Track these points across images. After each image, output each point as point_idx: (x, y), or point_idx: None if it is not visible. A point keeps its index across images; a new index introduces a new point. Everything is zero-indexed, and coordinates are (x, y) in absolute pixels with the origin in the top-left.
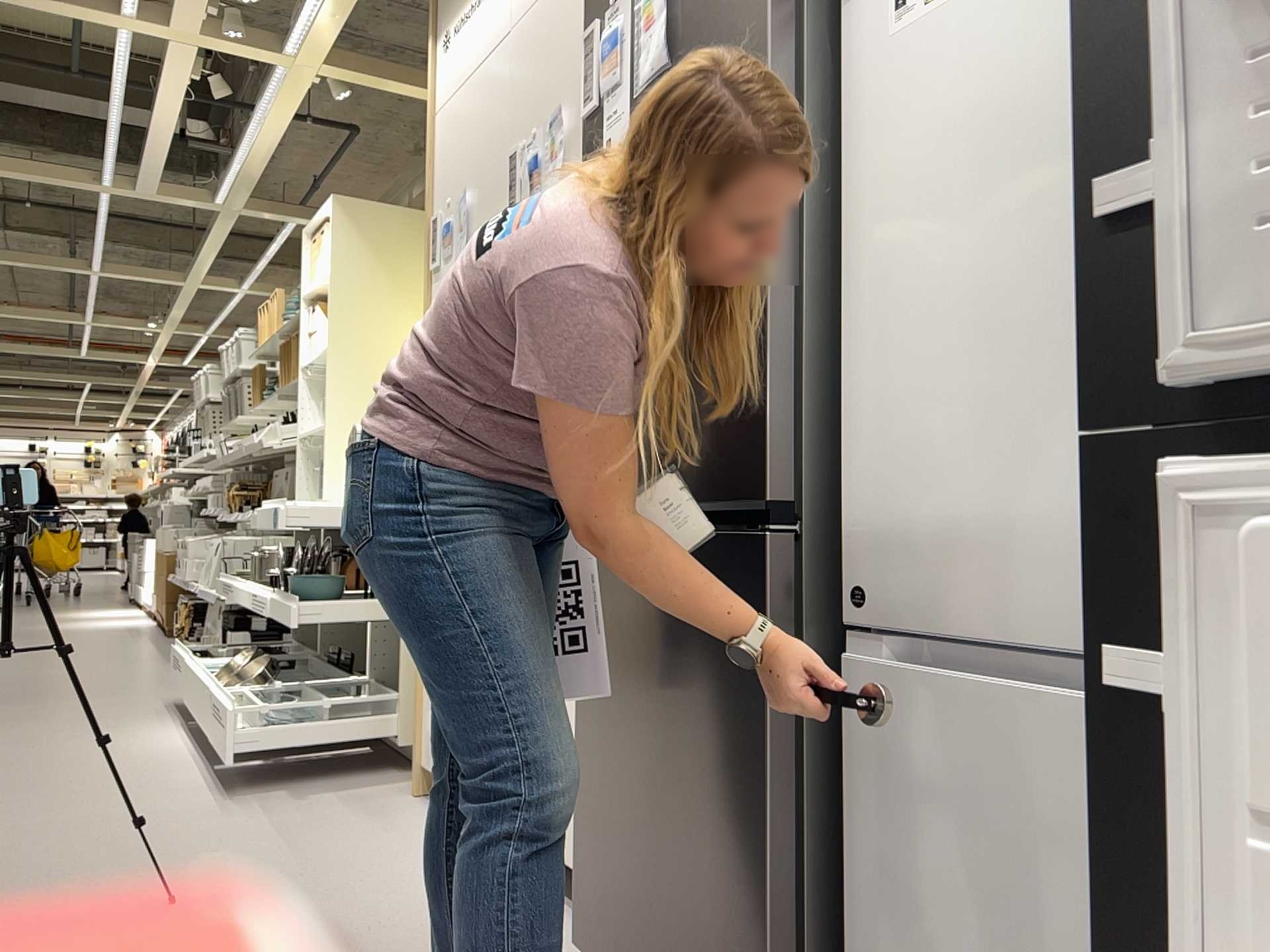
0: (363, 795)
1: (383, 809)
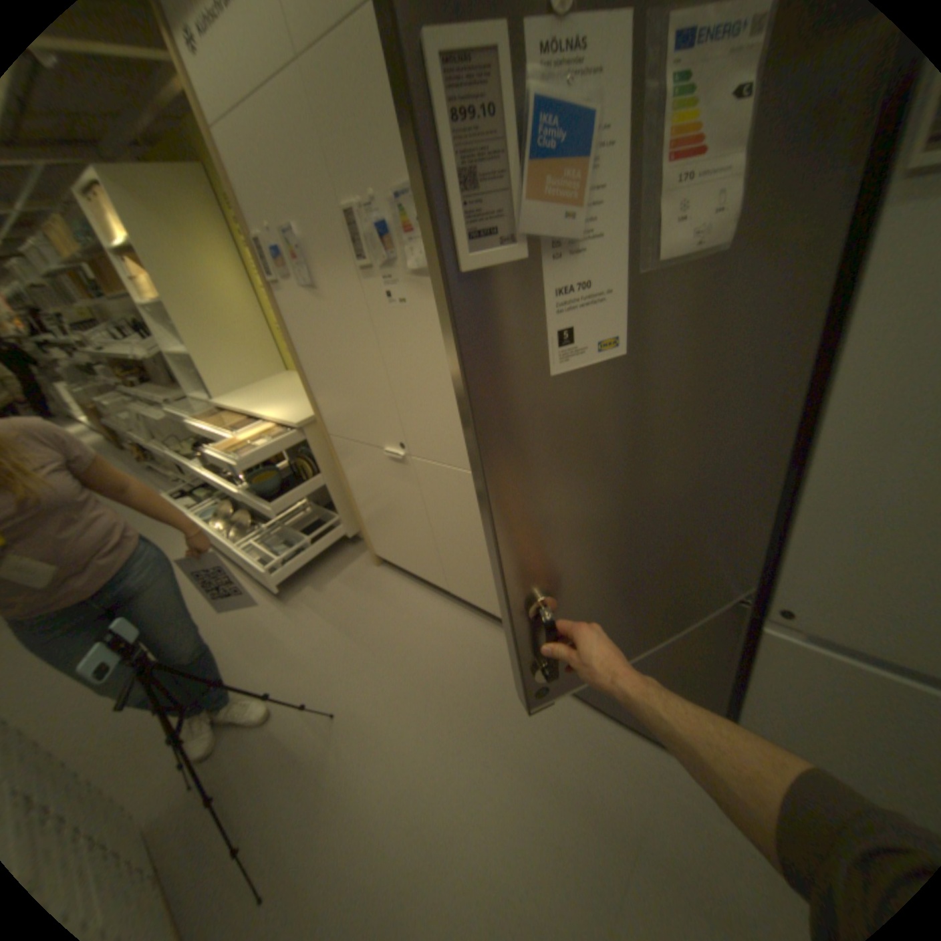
0: (349, 574)
1: (368, 582)
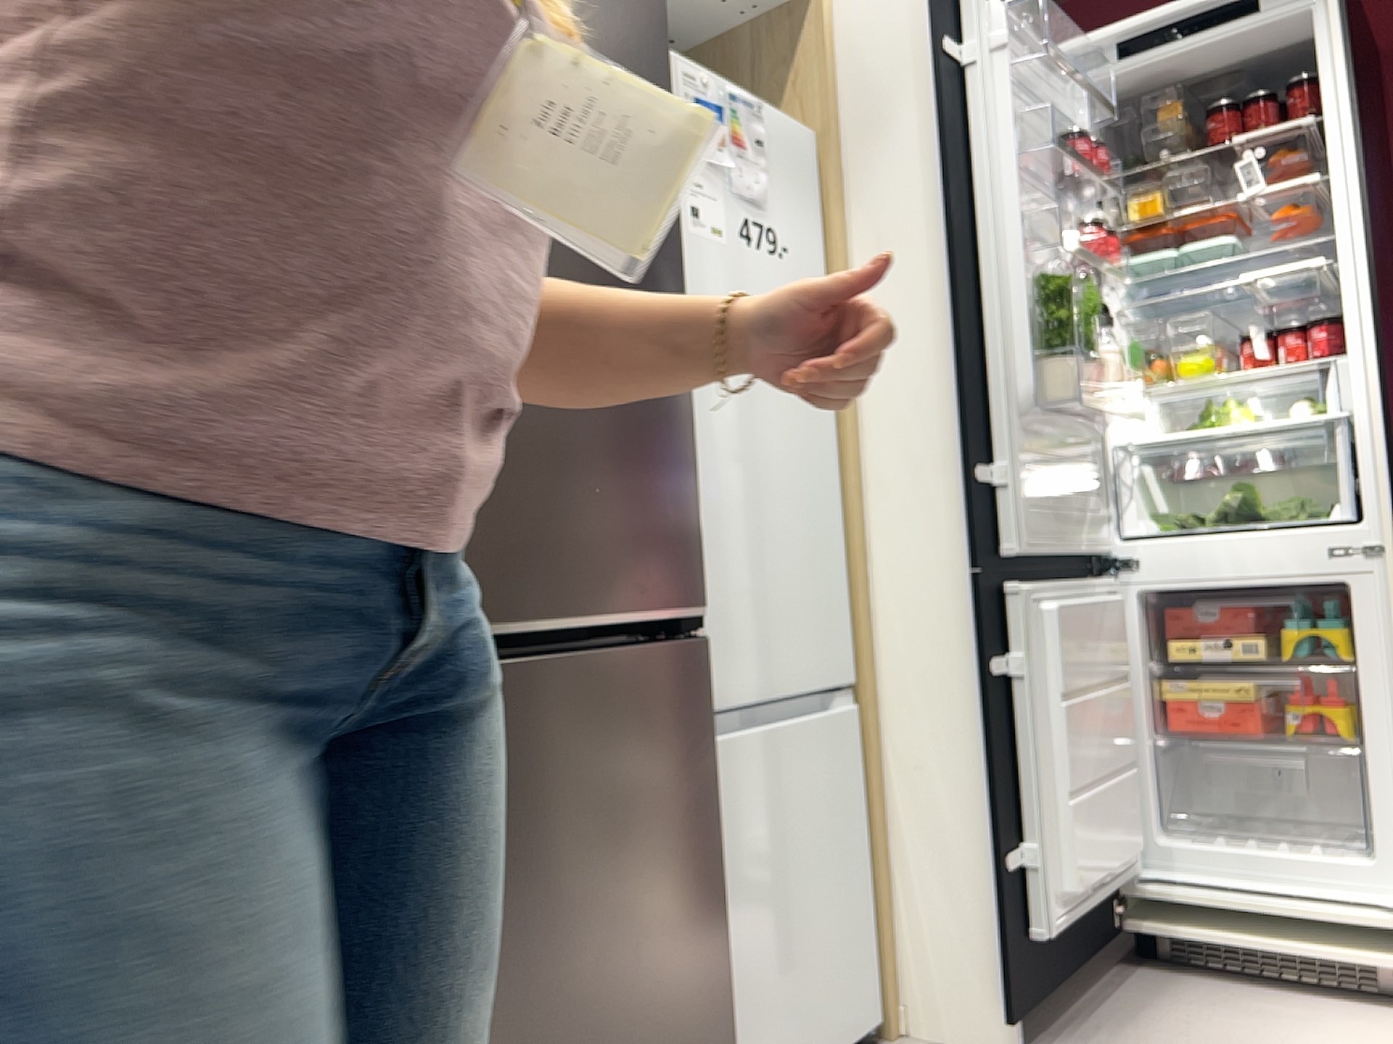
0: None
1: None
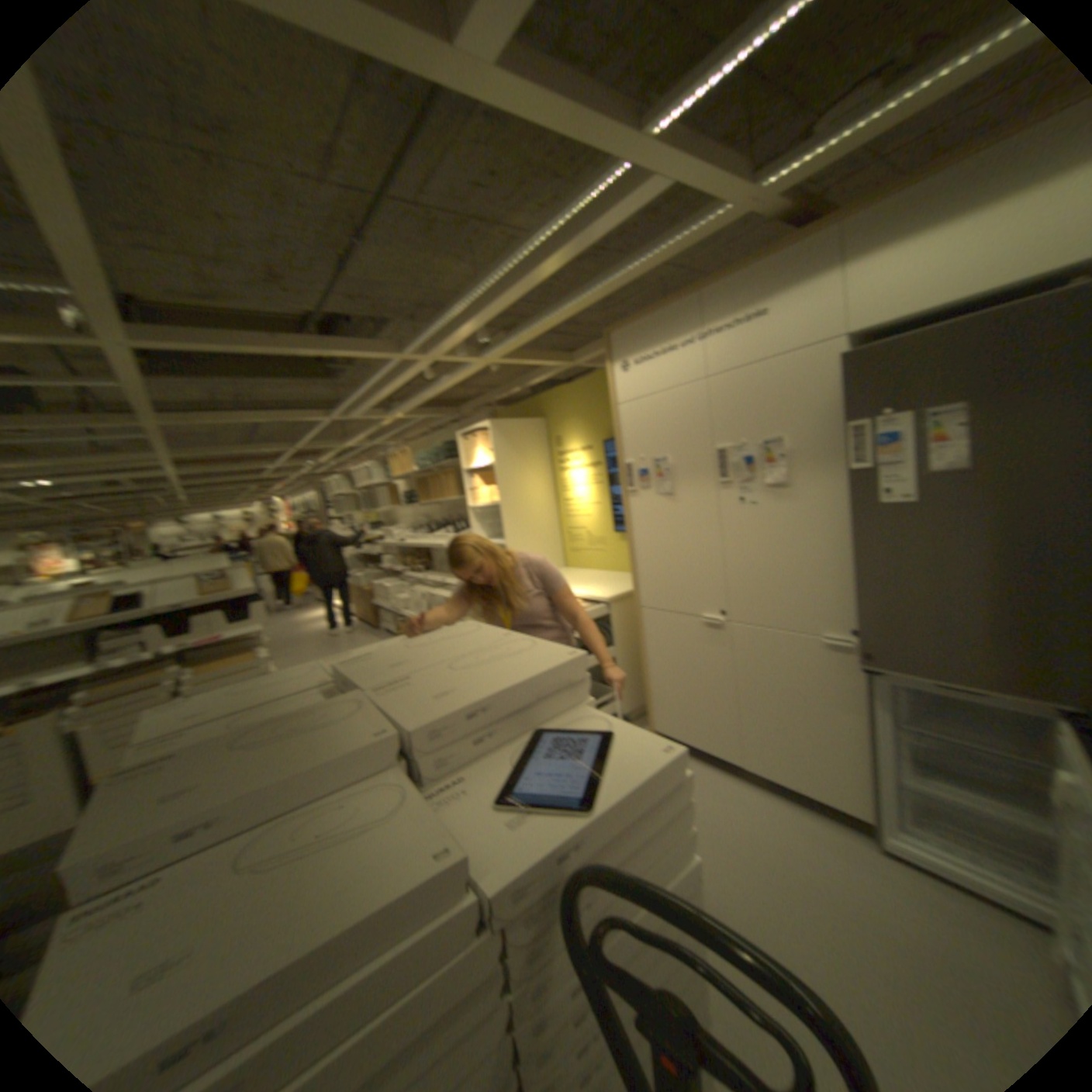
0: None
1: None
